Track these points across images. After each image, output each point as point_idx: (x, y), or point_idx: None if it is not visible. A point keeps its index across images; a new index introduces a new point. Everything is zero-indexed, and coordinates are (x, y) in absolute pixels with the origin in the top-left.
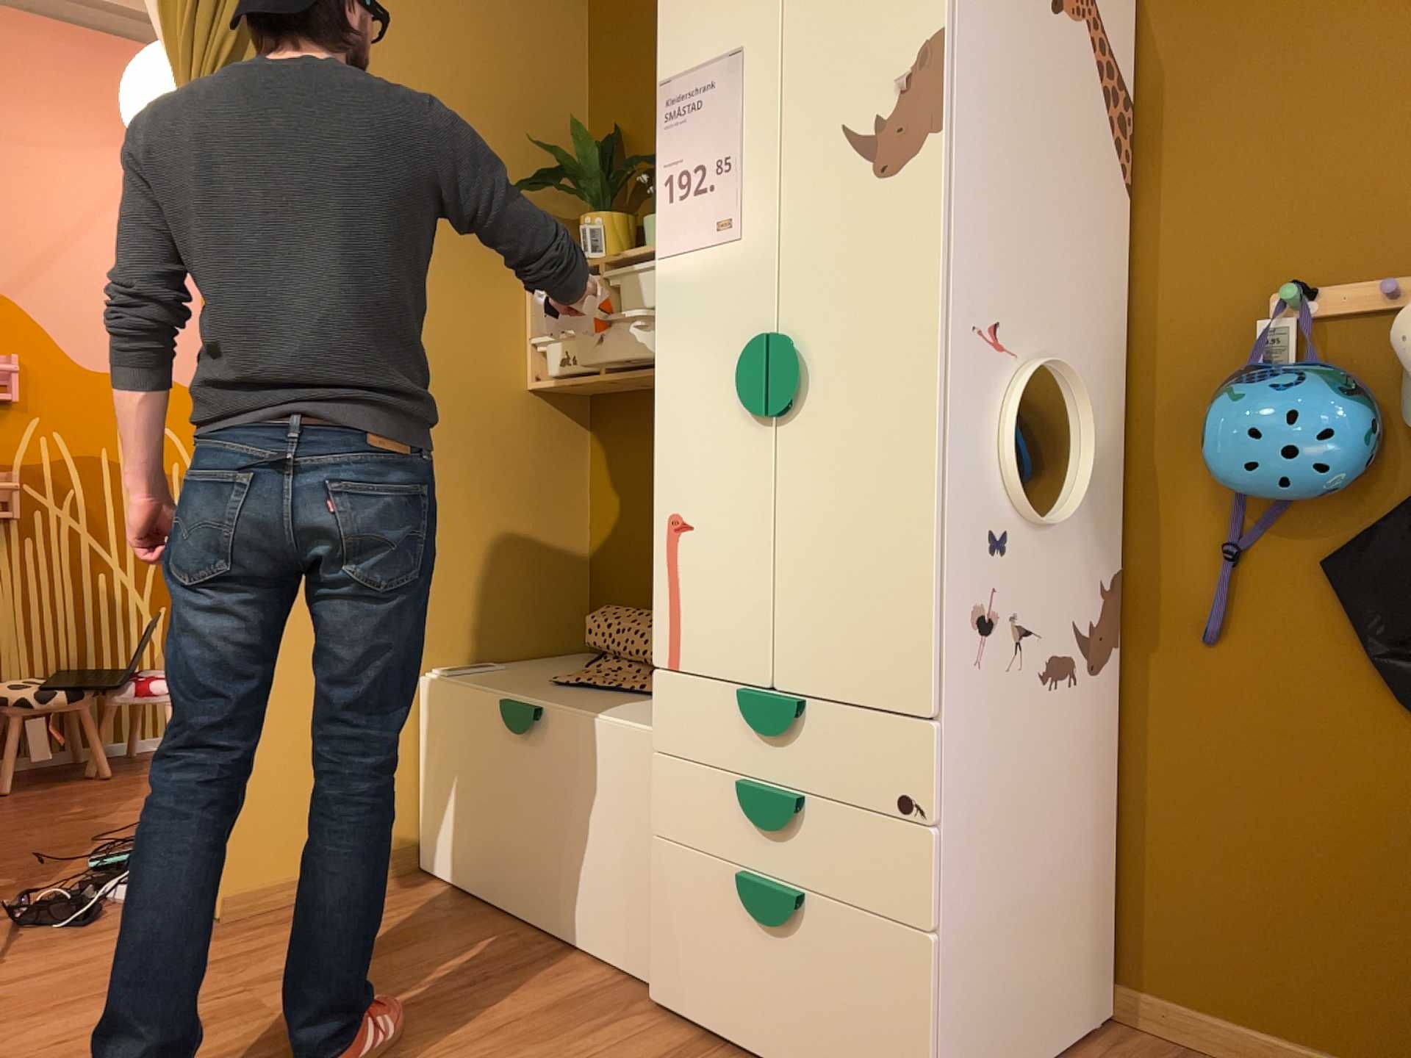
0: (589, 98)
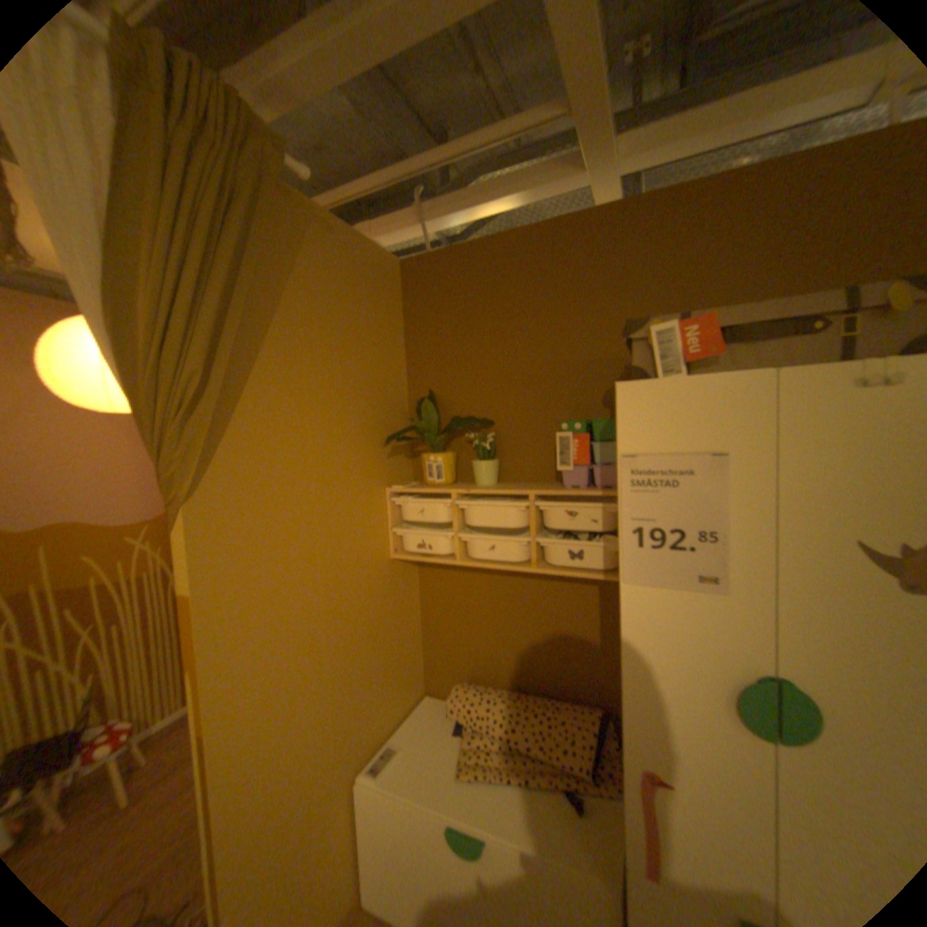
0: (406, 367)
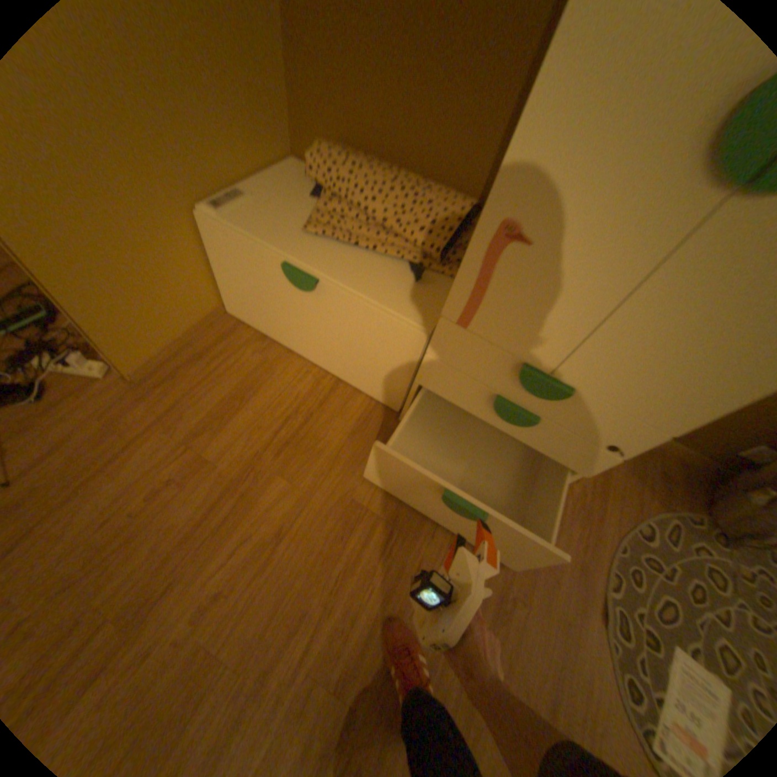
0: None
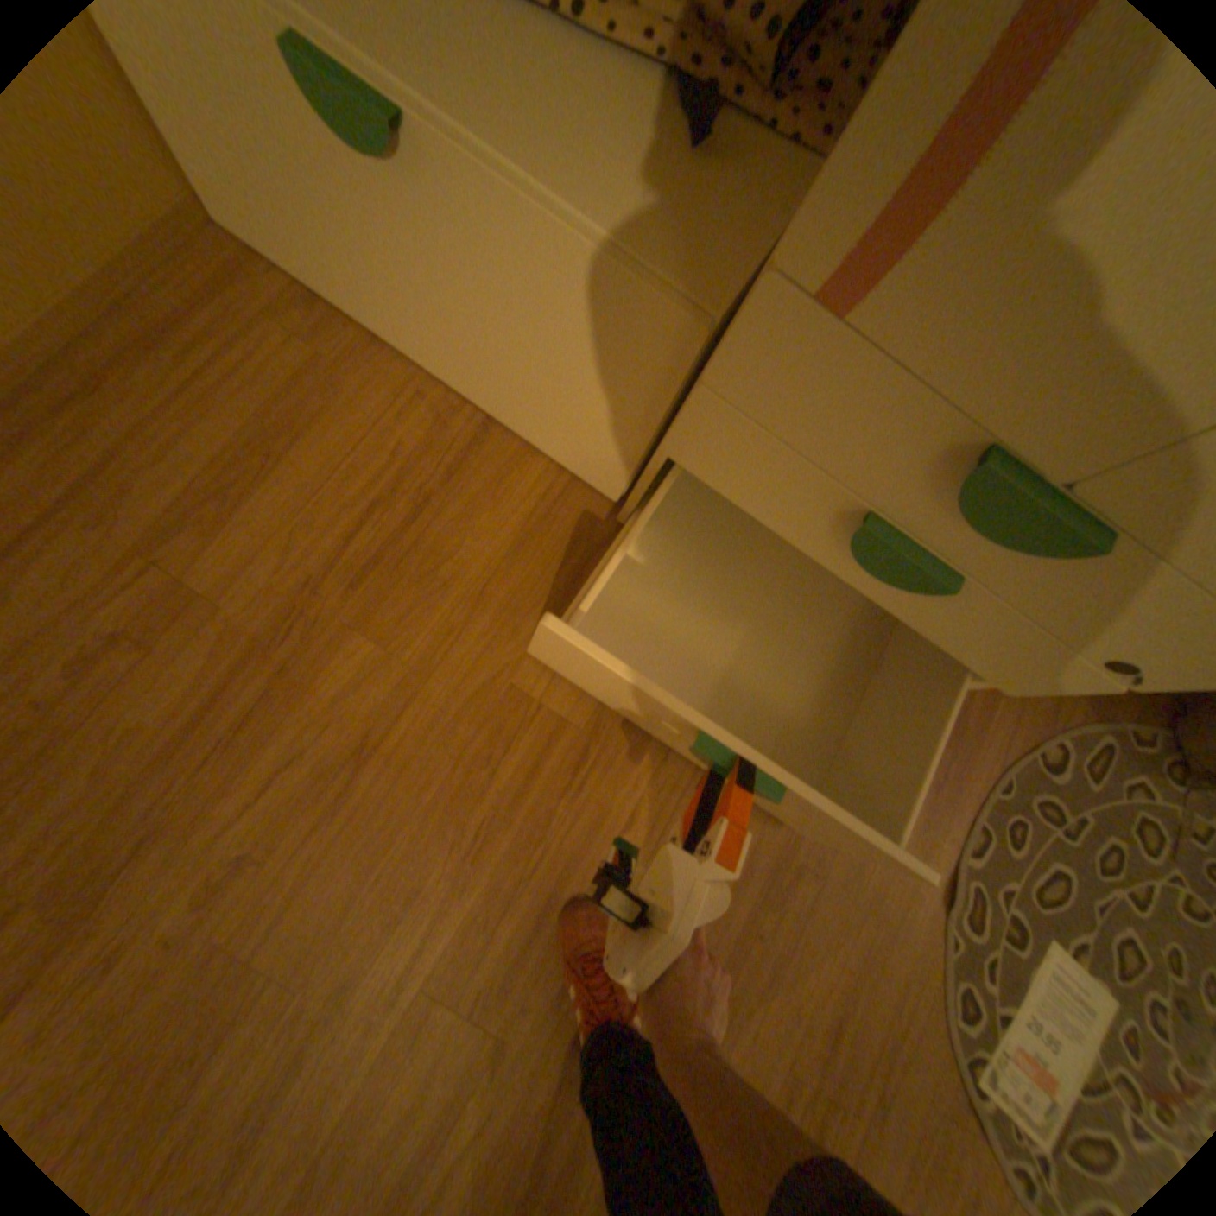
0: None
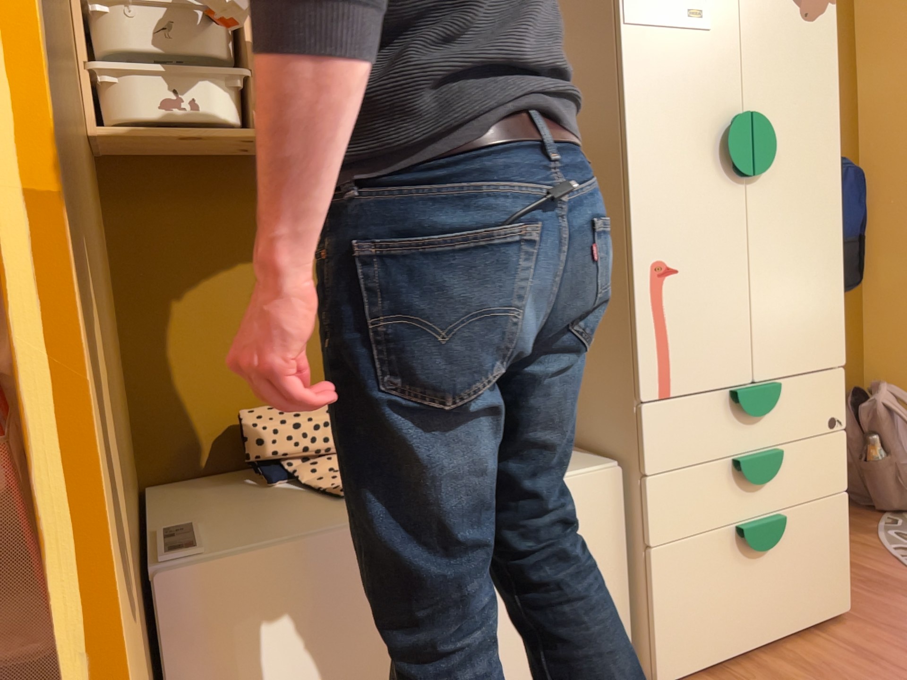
0: None
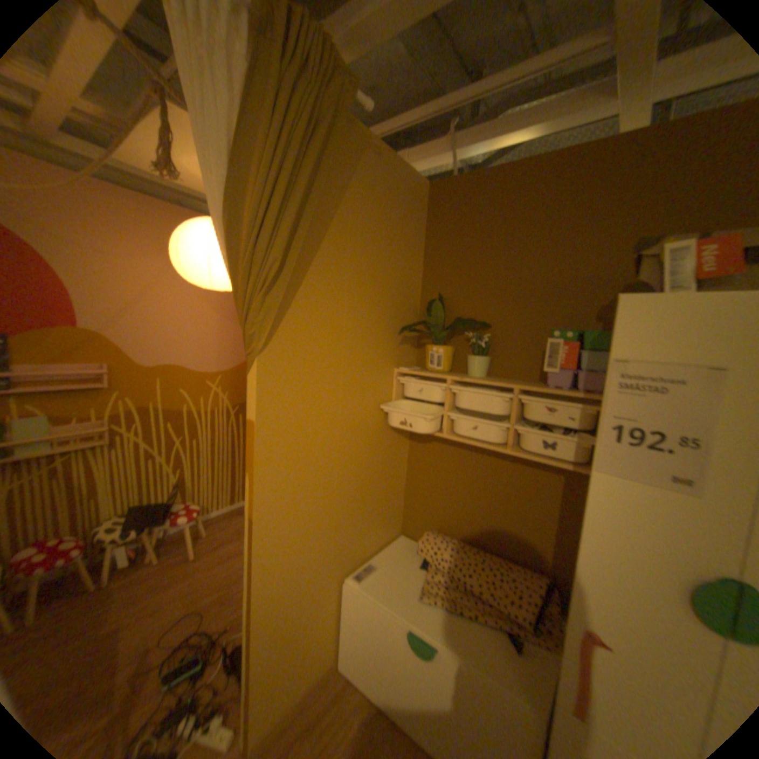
0: (422, 273)
